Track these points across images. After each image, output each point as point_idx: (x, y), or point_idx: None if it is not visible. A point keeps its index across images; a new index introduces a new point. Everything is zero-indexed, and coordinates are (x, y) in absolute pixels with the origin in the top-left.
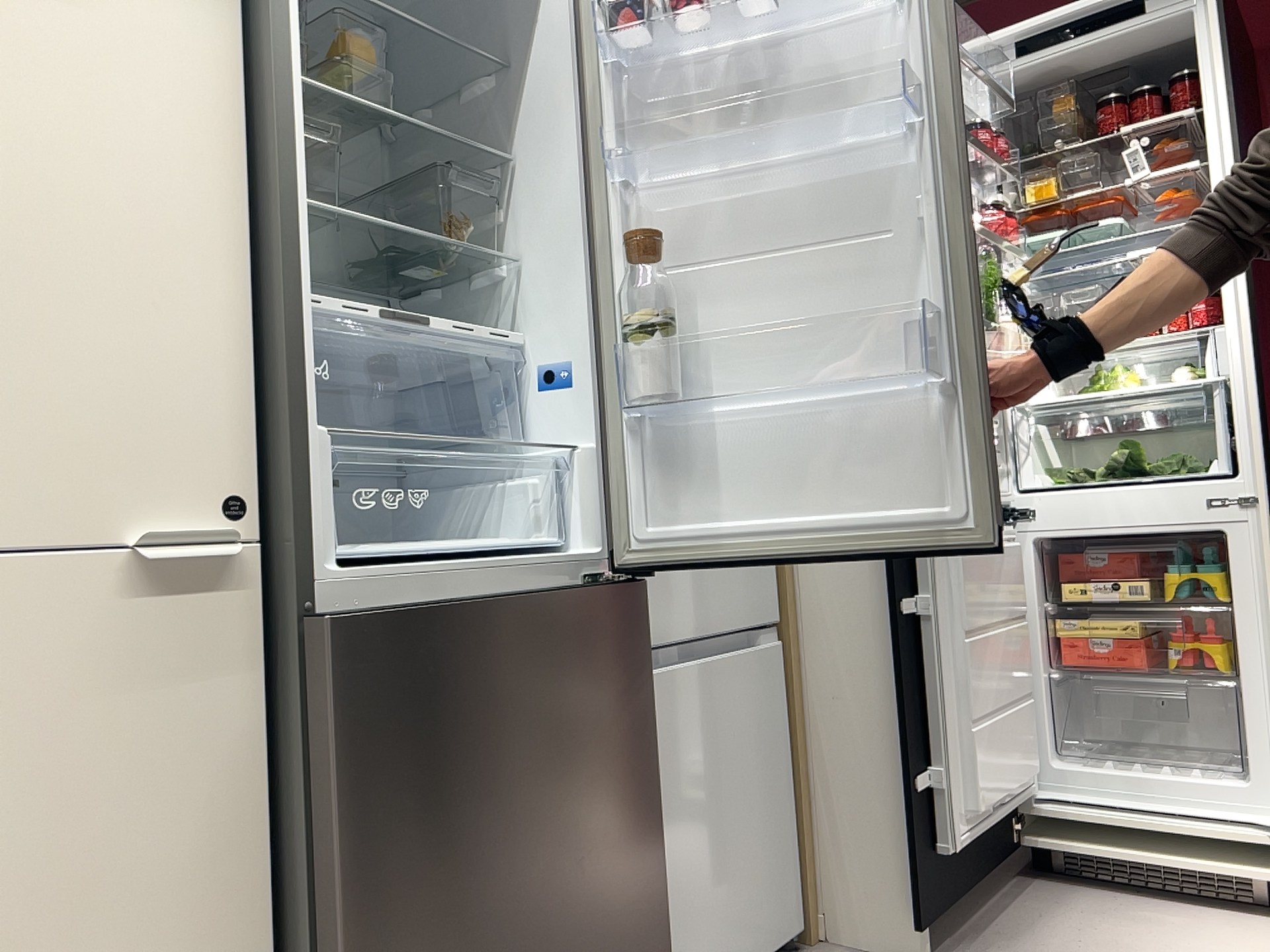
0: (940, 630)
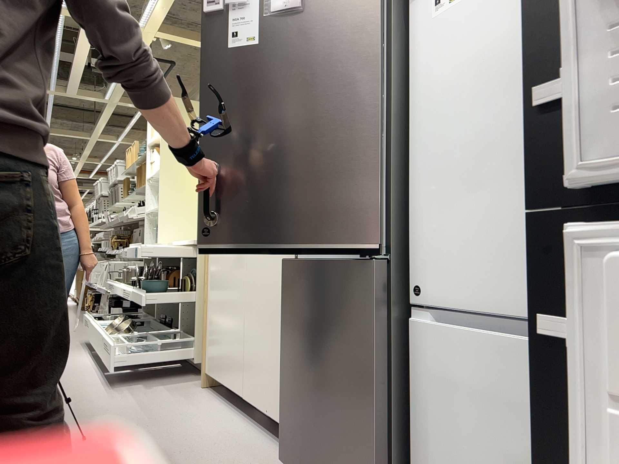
0: (597, 391)
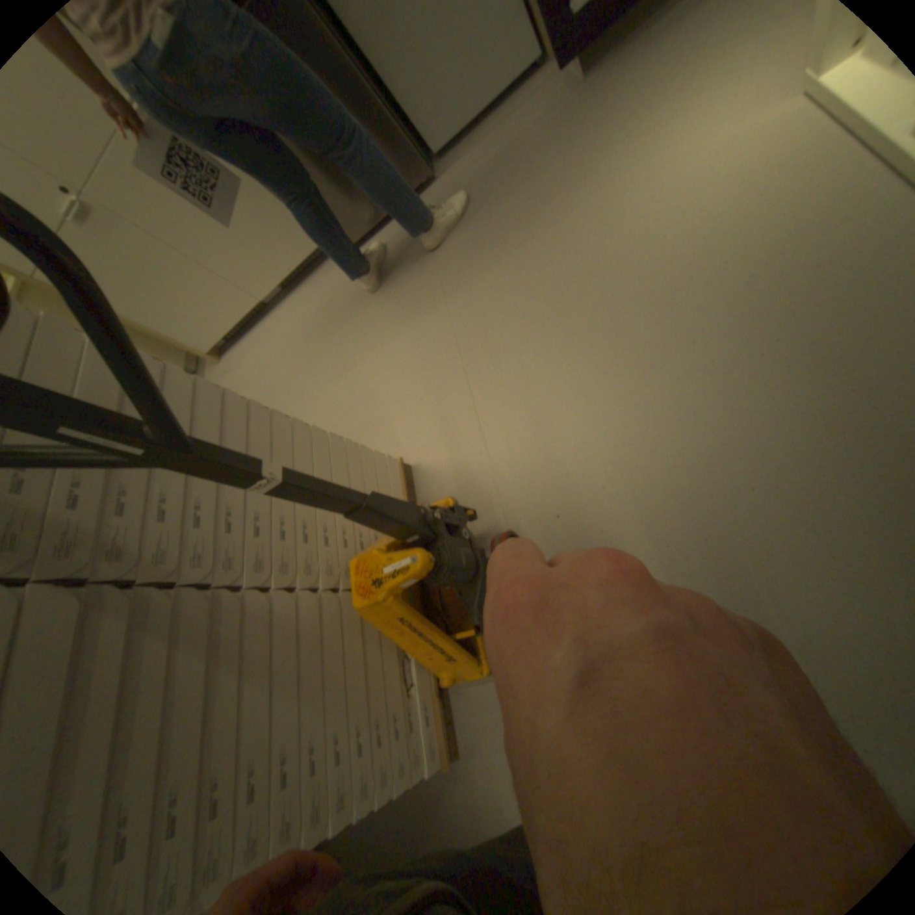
0: None
